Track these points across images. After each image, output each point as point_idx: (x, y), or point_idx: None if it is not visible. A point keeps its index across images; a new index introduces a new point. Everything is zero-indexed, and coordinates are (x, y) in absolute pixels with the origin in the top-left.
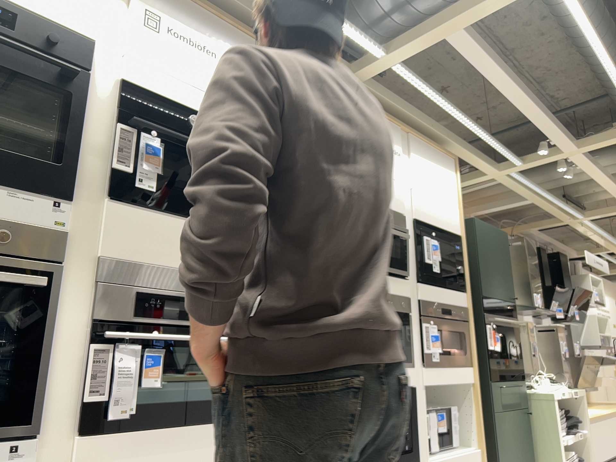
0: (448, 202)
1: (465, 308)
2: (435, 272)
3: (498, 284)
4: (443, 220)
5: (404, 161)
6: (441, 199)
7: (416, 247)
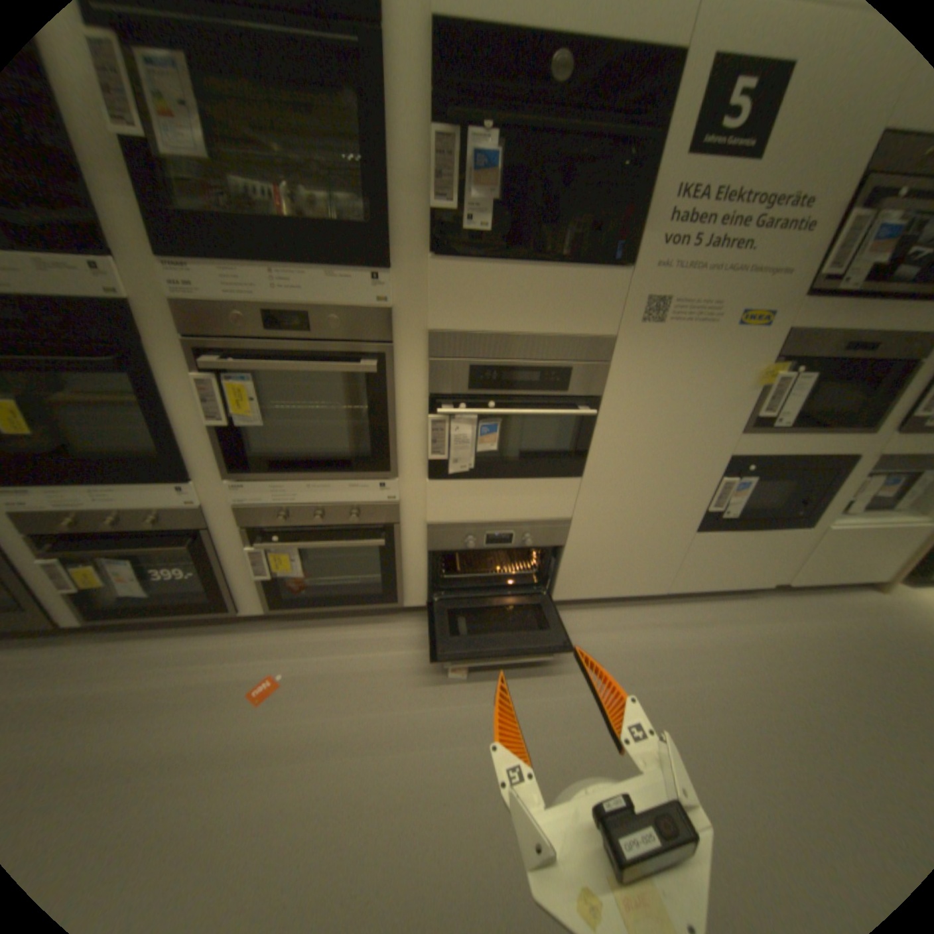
0: None
1: None
2: None
3: None
4: None
5: None
6: None
7: None
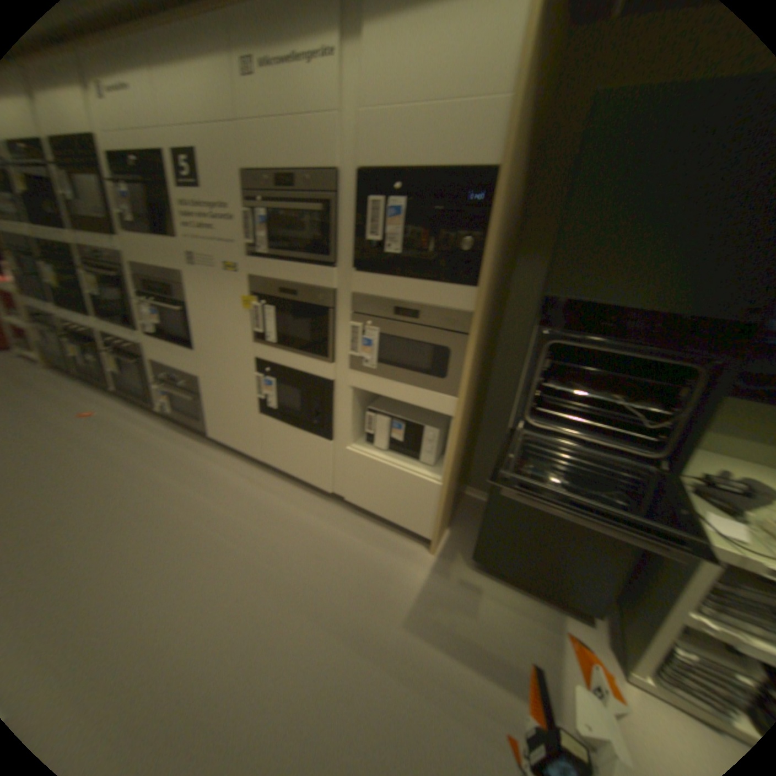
0: (472, 91)
1: (466, 314)
2: (392, 254)
3: (656, 269)
4: (438, 146)
5: (349, 58)
6: (444, 94)
7: (359, 217)
